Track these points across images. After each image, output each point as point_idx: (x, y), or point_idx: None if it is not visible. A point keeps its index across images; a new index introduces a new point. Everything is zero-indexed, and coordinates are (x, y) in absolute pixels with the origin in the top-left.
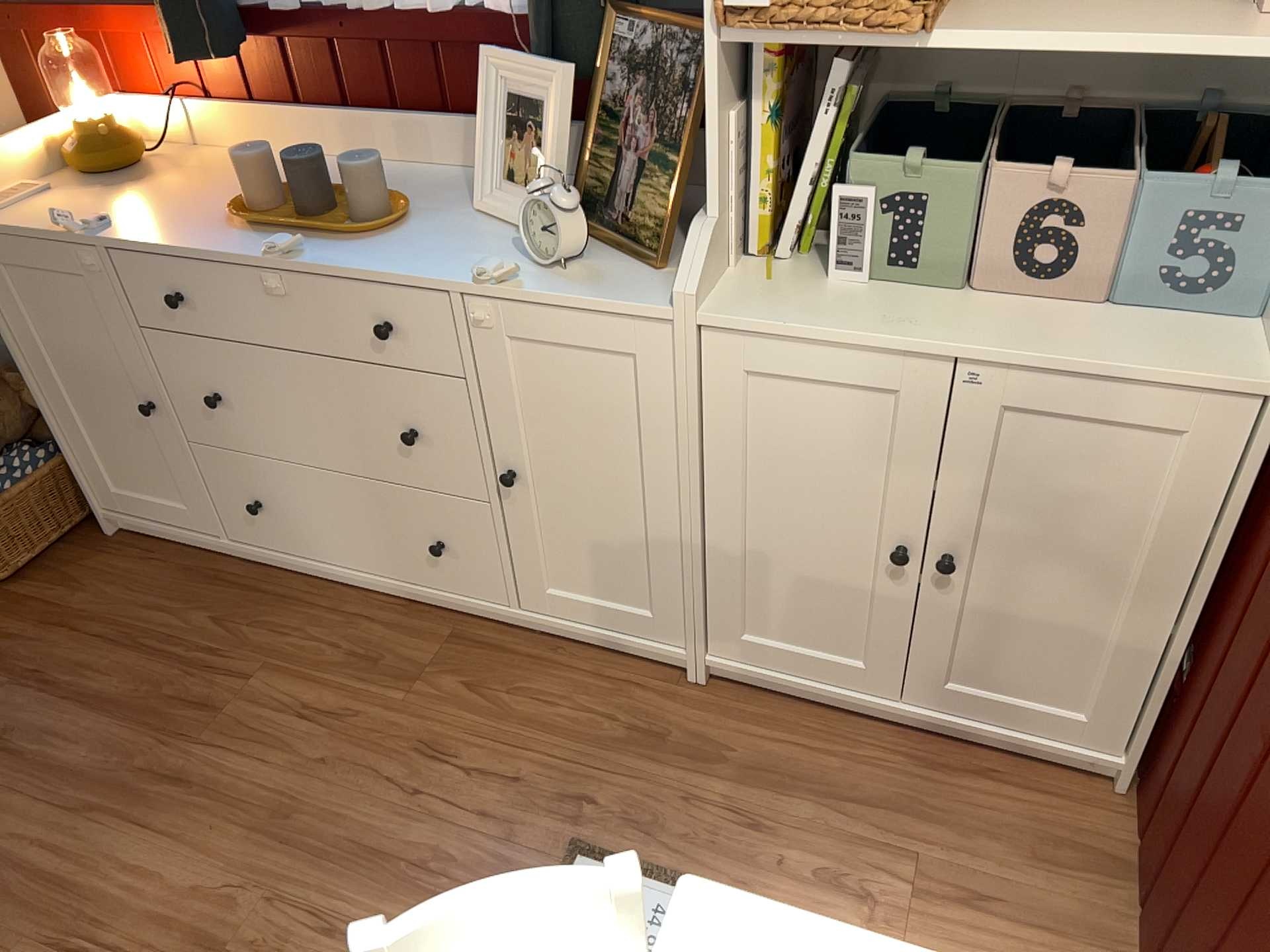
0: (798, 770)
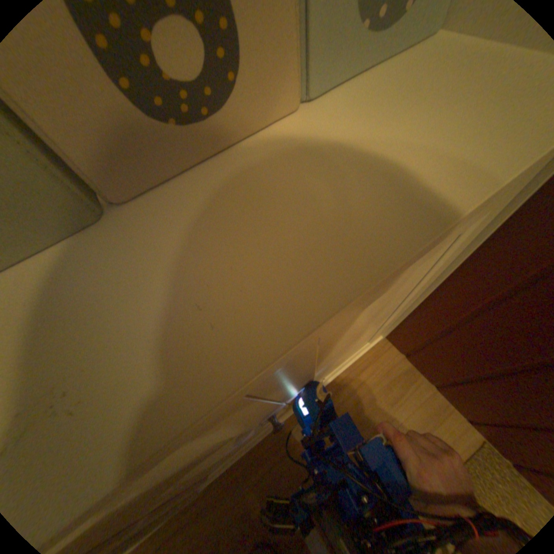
0: (293, 483)
